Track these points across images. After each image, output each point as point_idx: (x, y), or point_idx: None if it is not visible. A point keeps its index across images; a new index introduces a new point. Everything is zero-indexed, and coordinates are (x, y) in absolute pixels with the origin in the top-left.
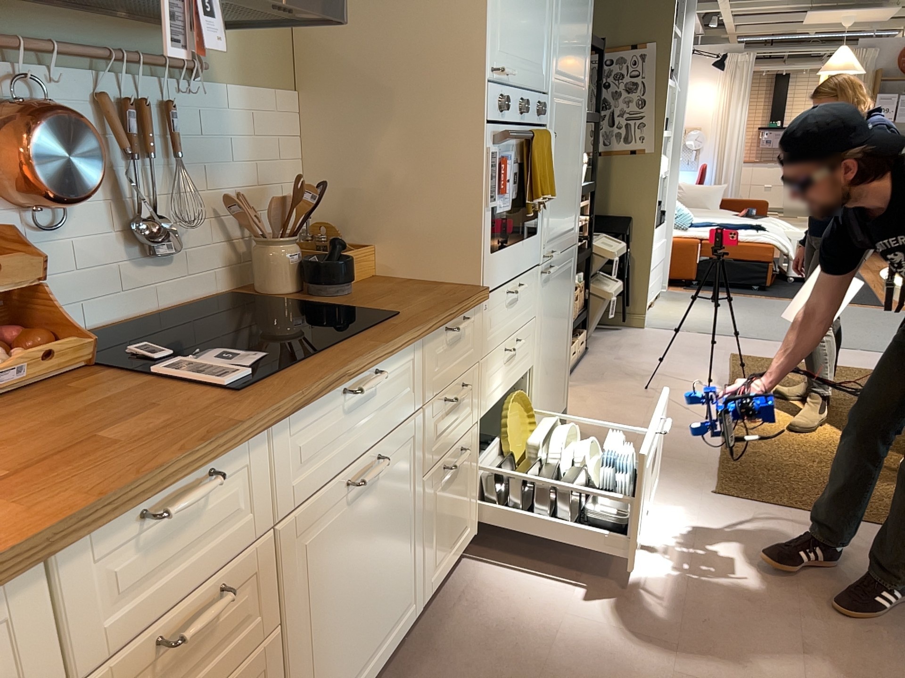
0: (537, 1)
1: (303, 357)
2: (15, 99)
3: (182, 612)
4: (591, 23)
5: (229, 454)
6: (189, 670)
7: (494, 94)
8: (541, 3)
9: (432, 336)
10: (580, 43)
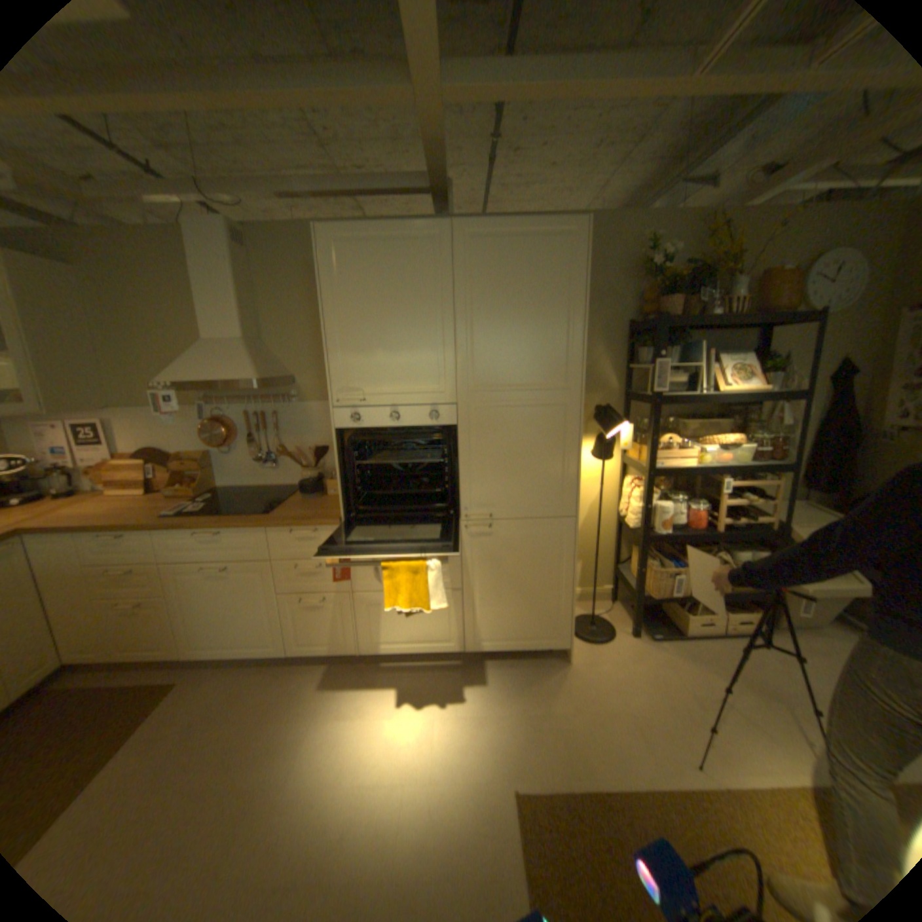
0: (414, 344)
1: (196, 517)
2: (215, 415)
3: (114, 570)
4: (585, 328)
5: (123, 534)
6: (119, 587)
7: (341, 412)
8: (423, 344)
9: (274, 531)
10: (543, 351)
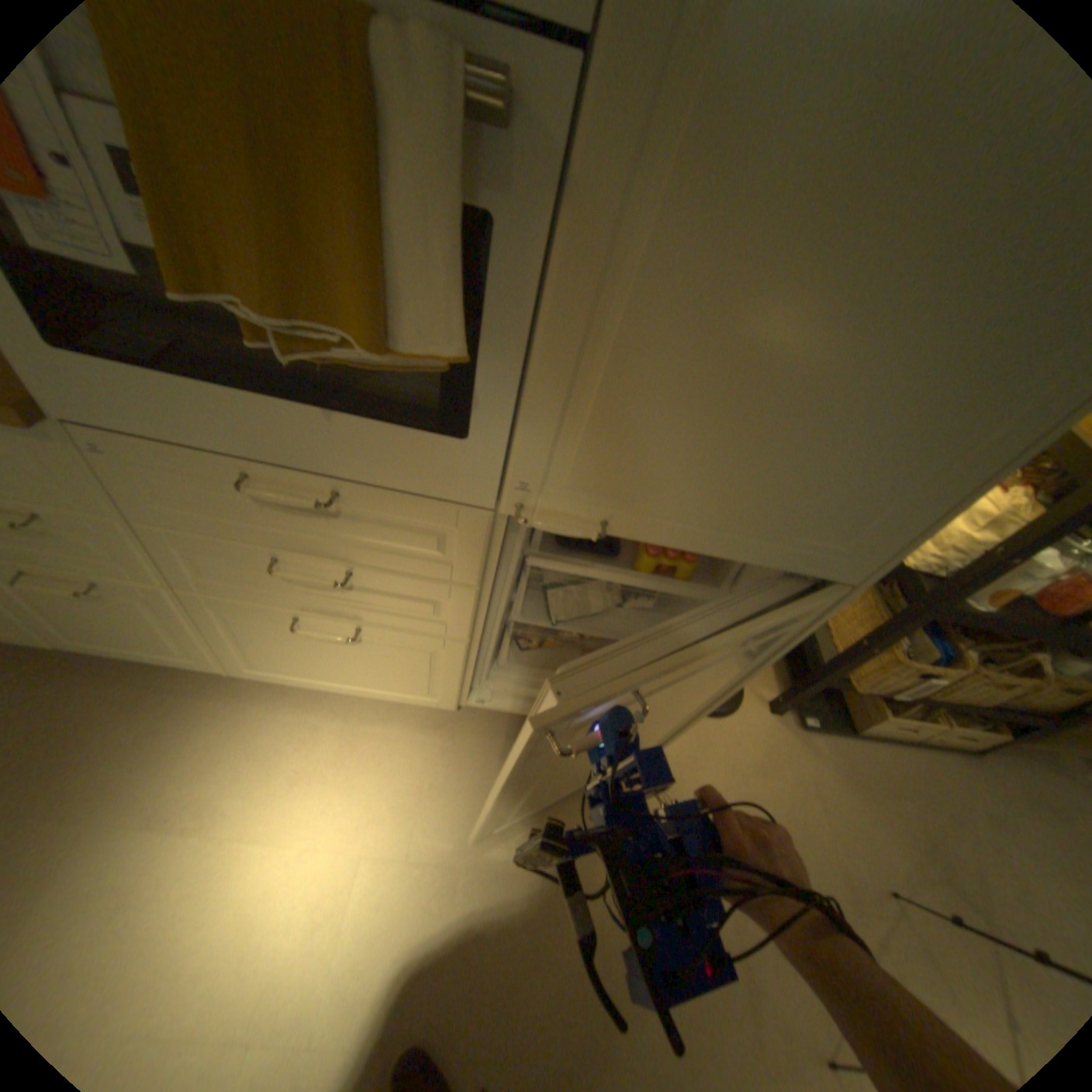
0: None
1: None
2: None
3: None
4: None
5: None
6: None
7: None
8: None
9: None
10: None
